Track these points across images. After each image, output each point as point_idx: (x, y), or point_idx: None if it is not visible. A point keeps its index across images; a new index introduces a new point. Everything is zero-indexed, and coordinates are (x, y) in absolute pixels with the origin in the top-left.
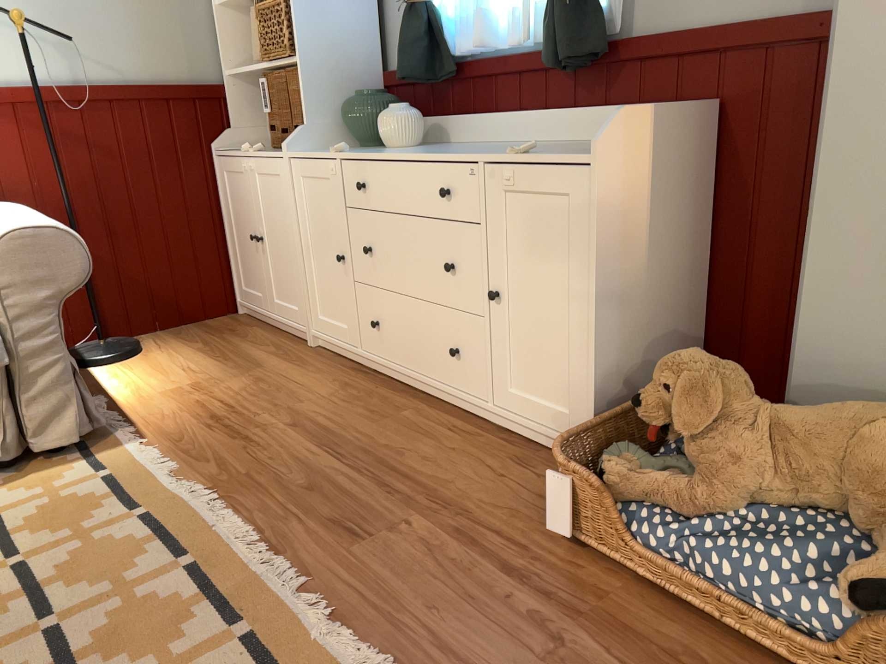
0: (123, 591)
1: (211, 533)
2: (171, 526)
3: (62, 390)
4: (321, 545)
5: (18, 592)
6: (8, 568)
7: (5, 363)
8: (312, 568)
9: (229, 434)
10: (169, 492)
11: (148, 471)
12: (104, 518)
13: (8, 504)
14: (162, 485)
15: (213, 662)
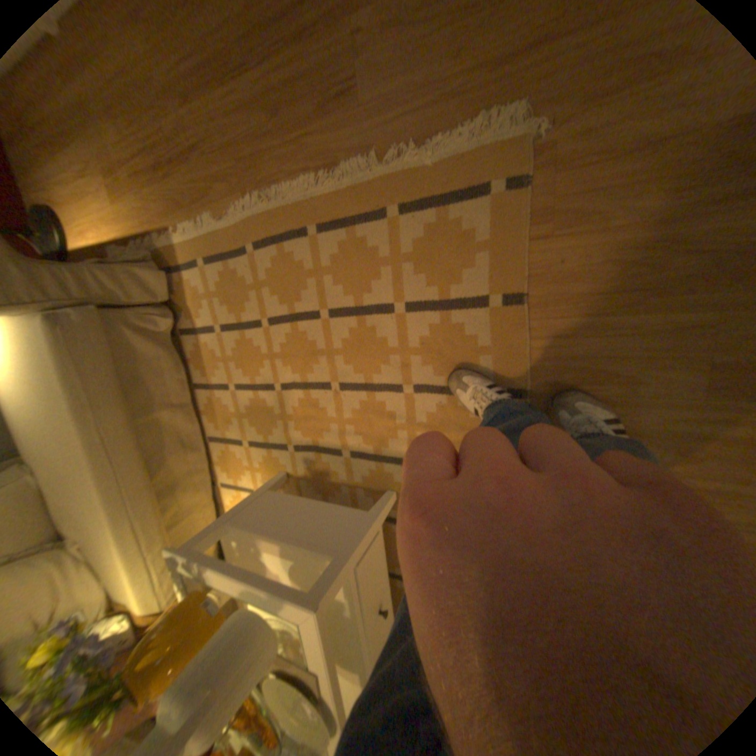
0: (318, 271)
1: (292, 205)
2: (271, 230)
3: (116, 273)
4: (342, 125)
5: (290, 323)
6: (268, 326)
7: (91, 308)
8: (361, 140)
9: (181, 159)
10: (235, 223)
11: (206, 233)
12: (246, 269)
13: (210, 319)
14: (225, 227)
15: (406, 233)
